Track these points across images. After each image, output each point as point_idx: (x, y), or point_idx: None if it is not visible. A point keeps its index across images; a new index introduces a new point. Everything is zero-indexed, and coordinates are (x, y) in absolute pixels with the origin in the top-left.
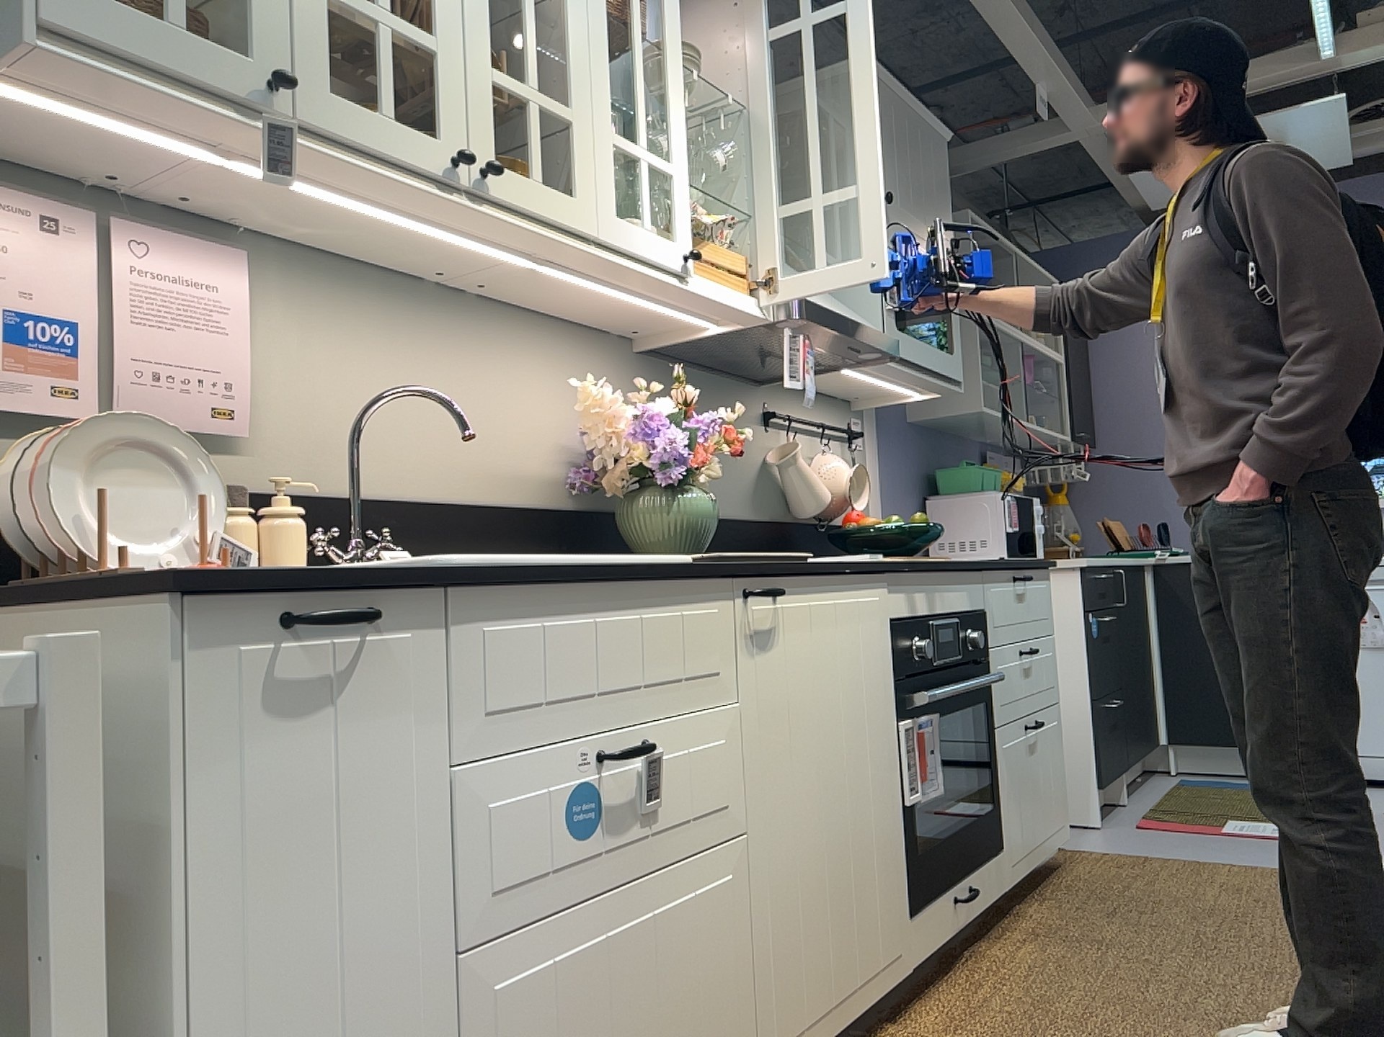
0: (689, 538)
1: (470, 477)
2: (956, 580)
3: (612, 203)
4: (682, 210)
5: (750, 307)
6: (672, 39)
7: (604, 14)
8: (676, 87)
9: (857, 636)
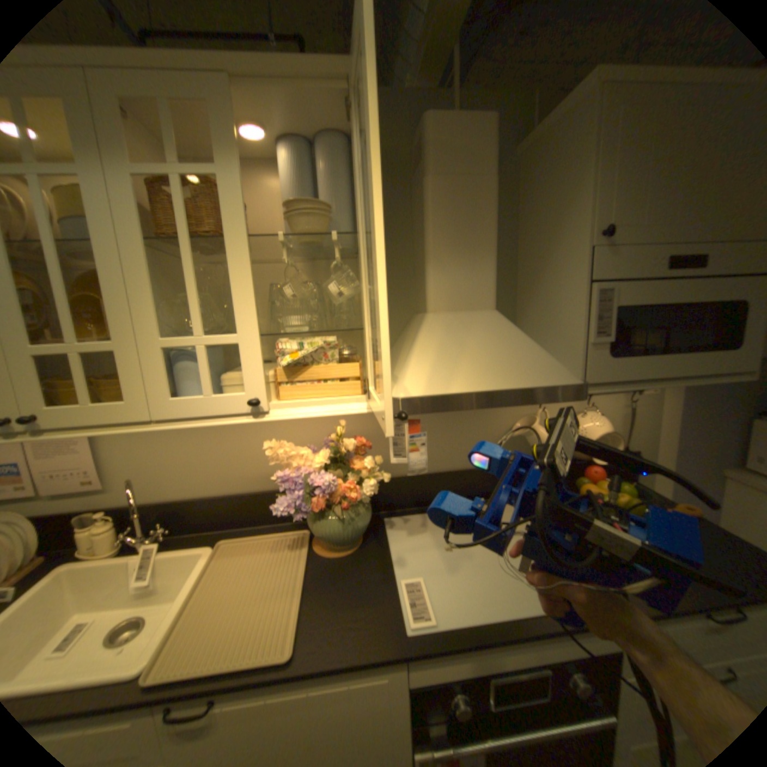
0: (335, 537)
1: (236, 481)
2: (552, 640)
3: (163, 391)
4: (249, 366)
5: (346, 410)
6: (230, 224)
7: (138, 248)
8: (236, 267)
9: (339, 711)
